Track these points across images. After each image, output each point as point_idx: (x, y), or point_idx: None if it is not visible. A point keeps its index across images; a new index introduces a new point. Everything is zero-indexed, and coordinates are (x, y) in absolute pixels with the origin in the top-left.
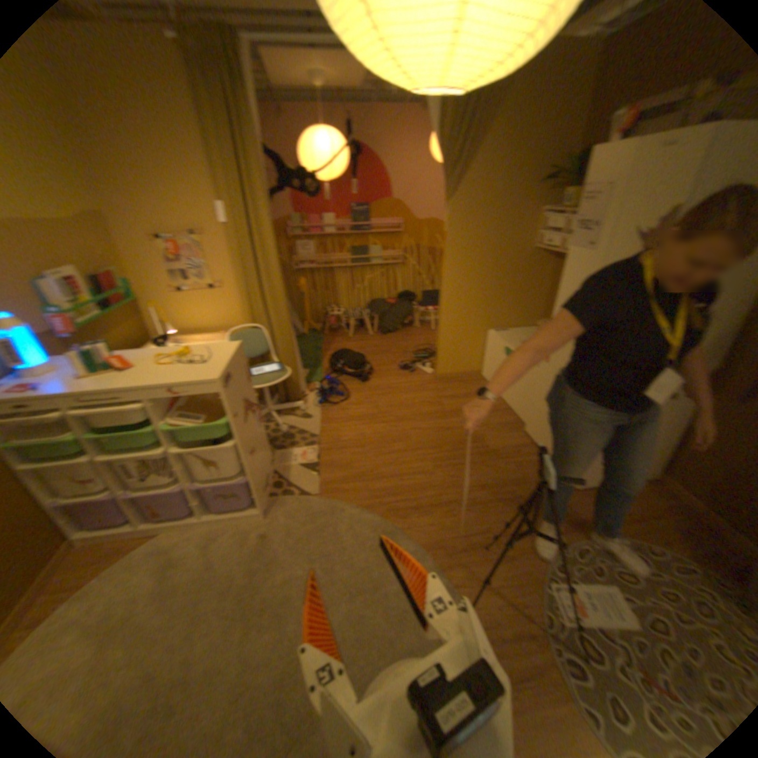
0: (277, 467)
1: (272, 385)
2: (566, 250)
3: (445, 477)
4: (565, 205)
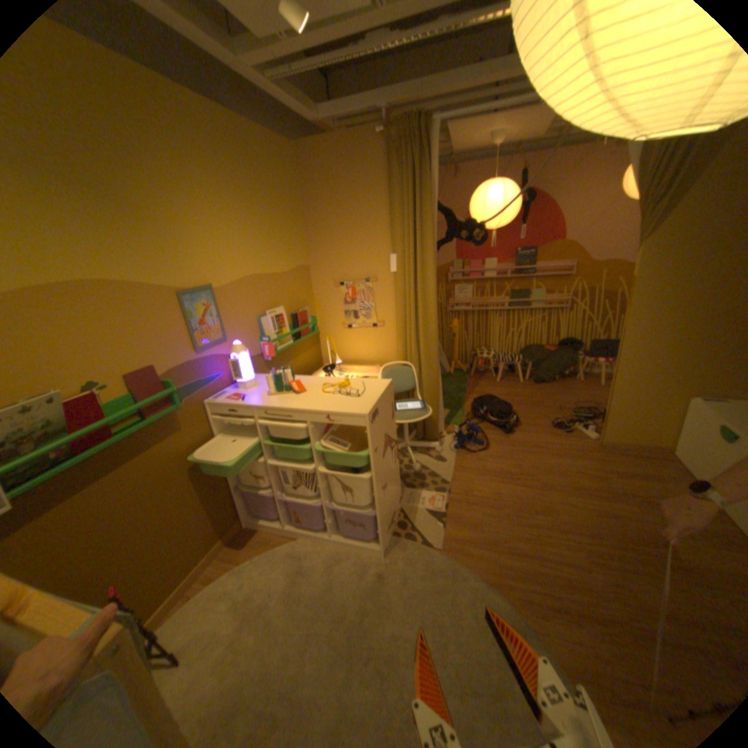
0: (403, 506)
1: (411, 421)
2: None
3: (606, 582)
4: None
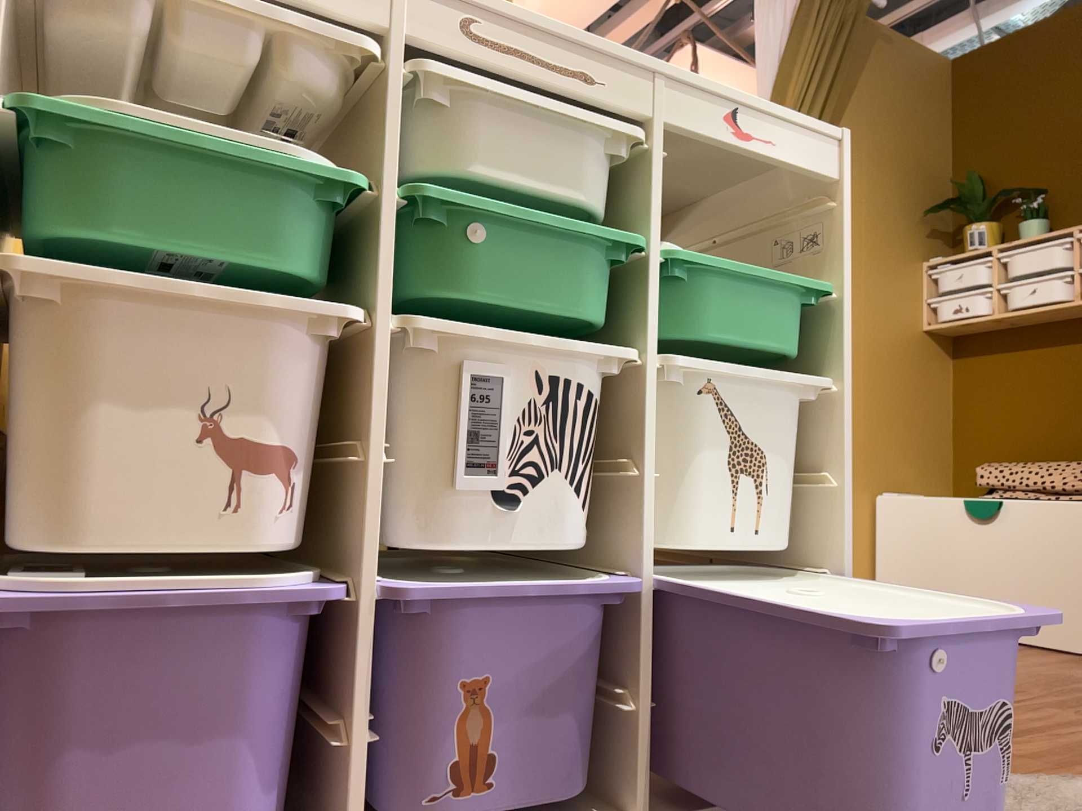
0: None
1: None
2: (968, 339)
3: None
4: (957, 258)
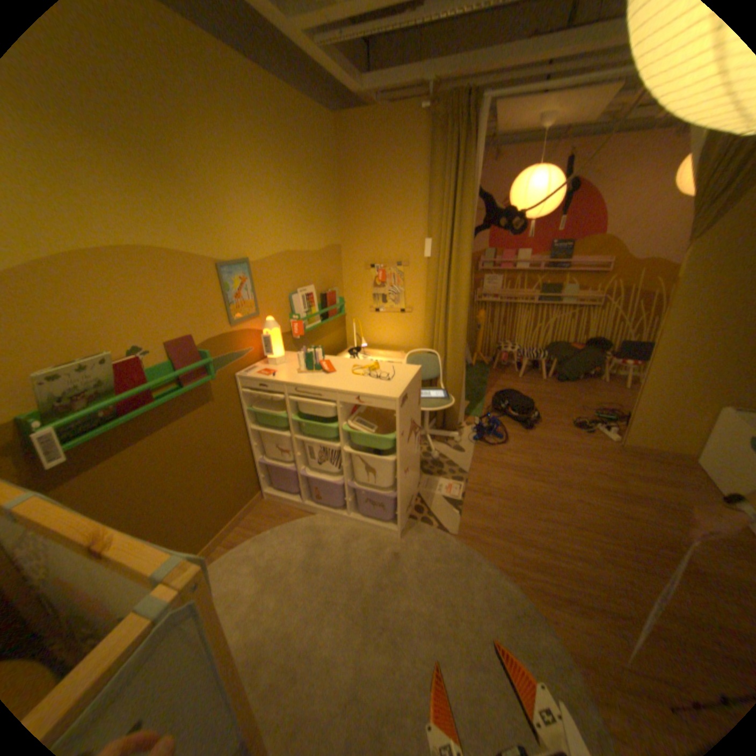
0: (420, 491)
1: (433, 409)
2: None
3: (618, 579)
4: None
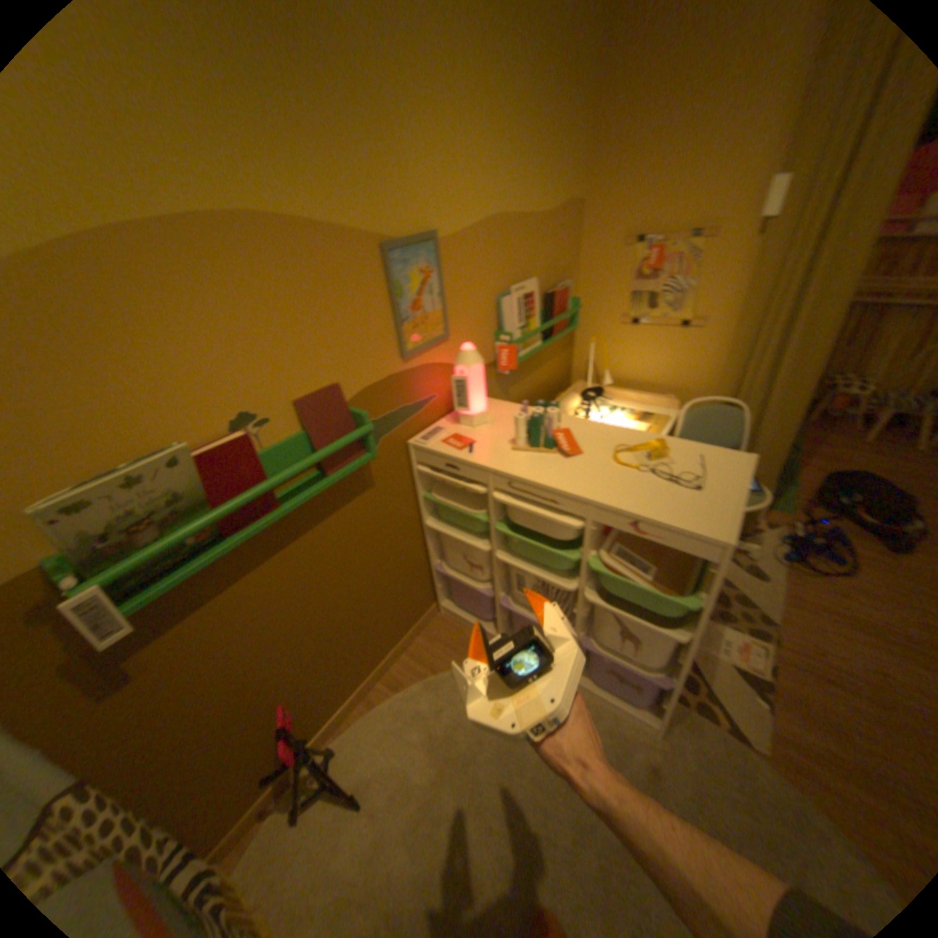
0: None
1: None
2: None
3: None
4: None
